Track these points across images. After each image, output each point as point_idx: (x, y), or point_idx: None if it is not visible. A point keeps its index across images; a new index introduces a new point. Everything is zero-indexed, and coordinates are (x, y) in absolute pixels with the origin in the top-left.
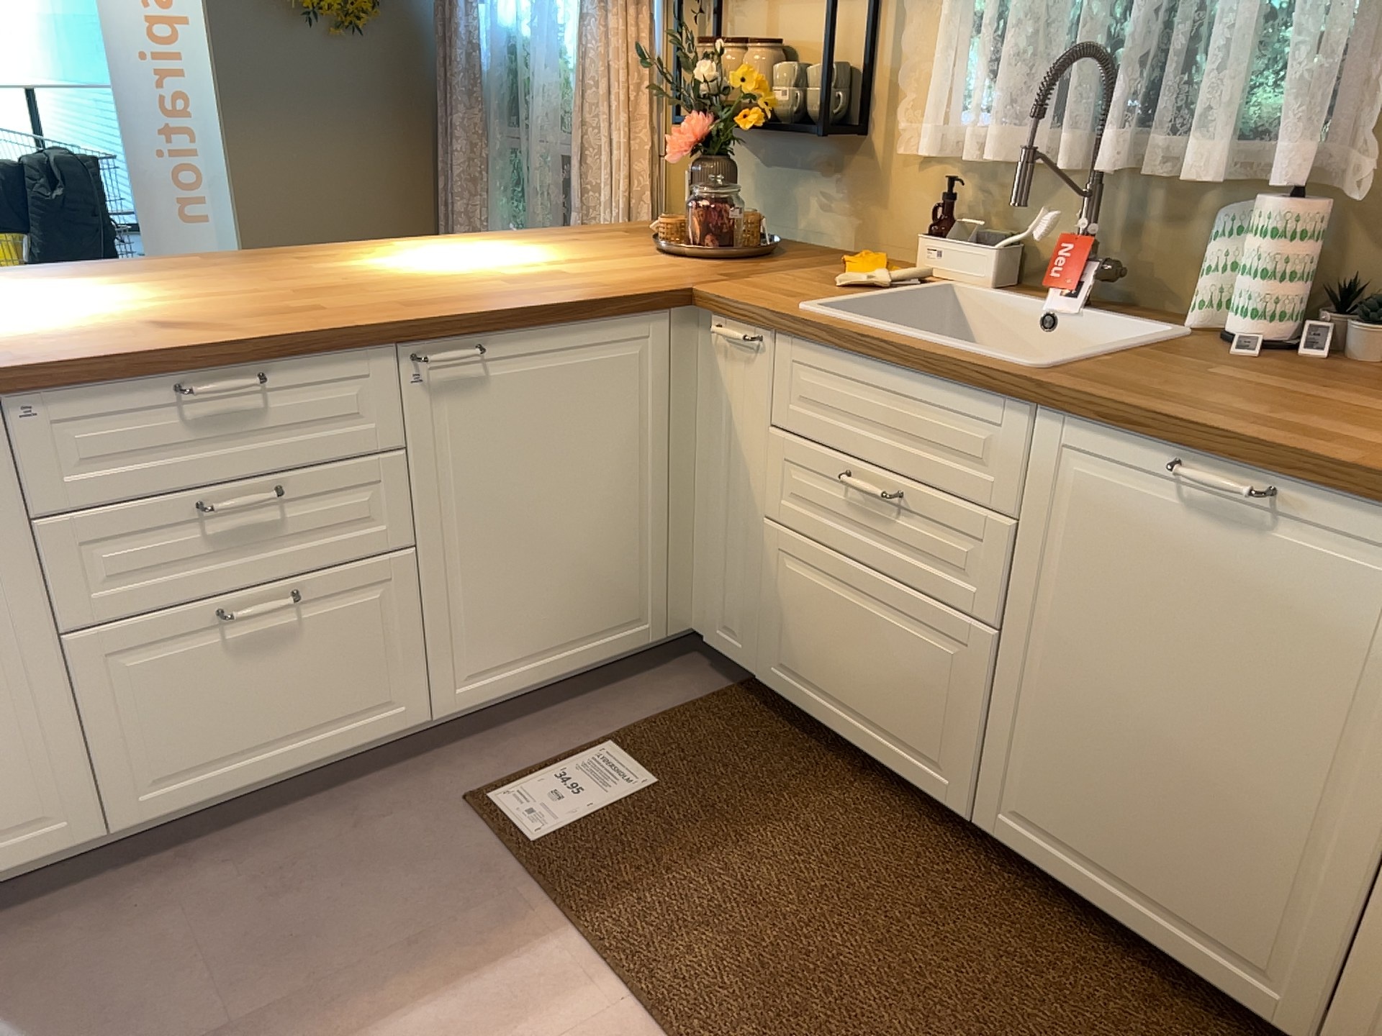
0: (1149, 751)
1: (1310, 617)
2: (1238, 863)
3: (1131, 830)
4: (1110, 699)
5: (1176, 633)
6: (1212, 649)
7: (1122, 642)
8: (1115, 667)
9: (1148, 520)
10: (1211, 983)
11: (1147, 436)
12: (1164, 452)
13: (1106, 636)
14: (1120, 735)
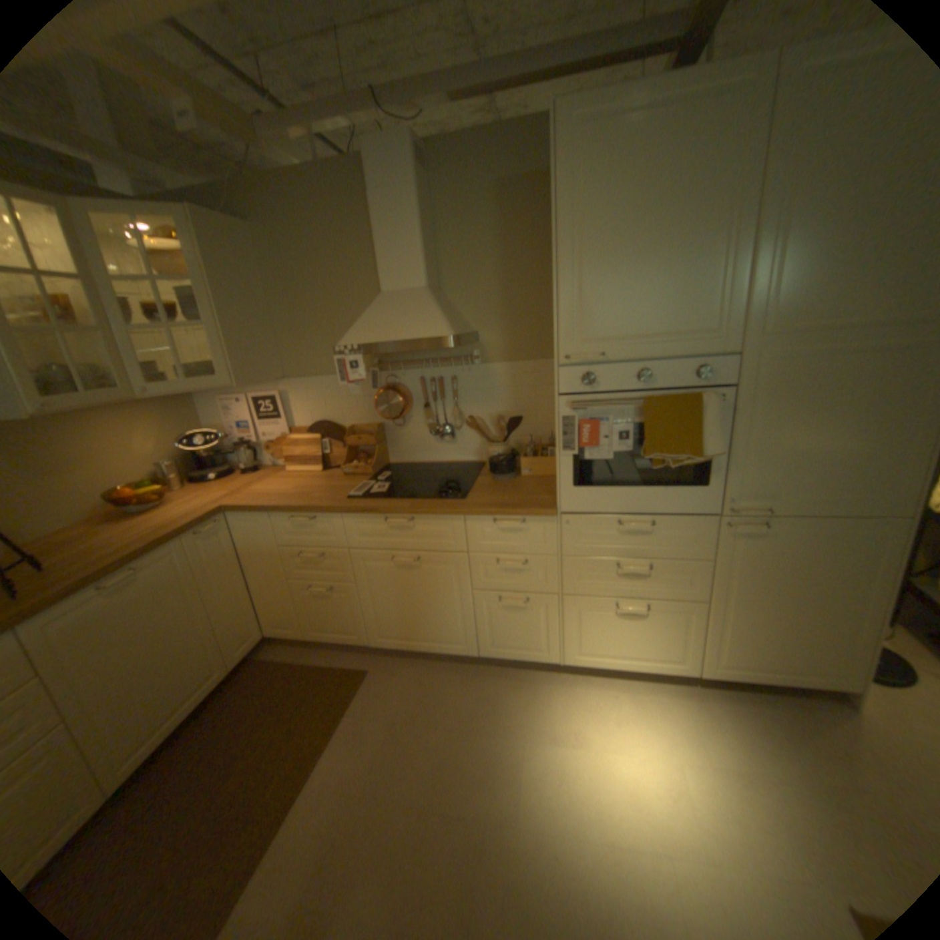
0: (151, 672)
1: (161, 588)
2: (191, 662)
3: (163, 699)
4: (129, 677)
5: (134, 633)
6: (146, 624)
7: (119, 657)
8: (123, 666)
9: (100, 614)
10: (206, 697)
11: (83, 590)
12: (89, 590)
13: (112, 662)
14: (139, 681)
